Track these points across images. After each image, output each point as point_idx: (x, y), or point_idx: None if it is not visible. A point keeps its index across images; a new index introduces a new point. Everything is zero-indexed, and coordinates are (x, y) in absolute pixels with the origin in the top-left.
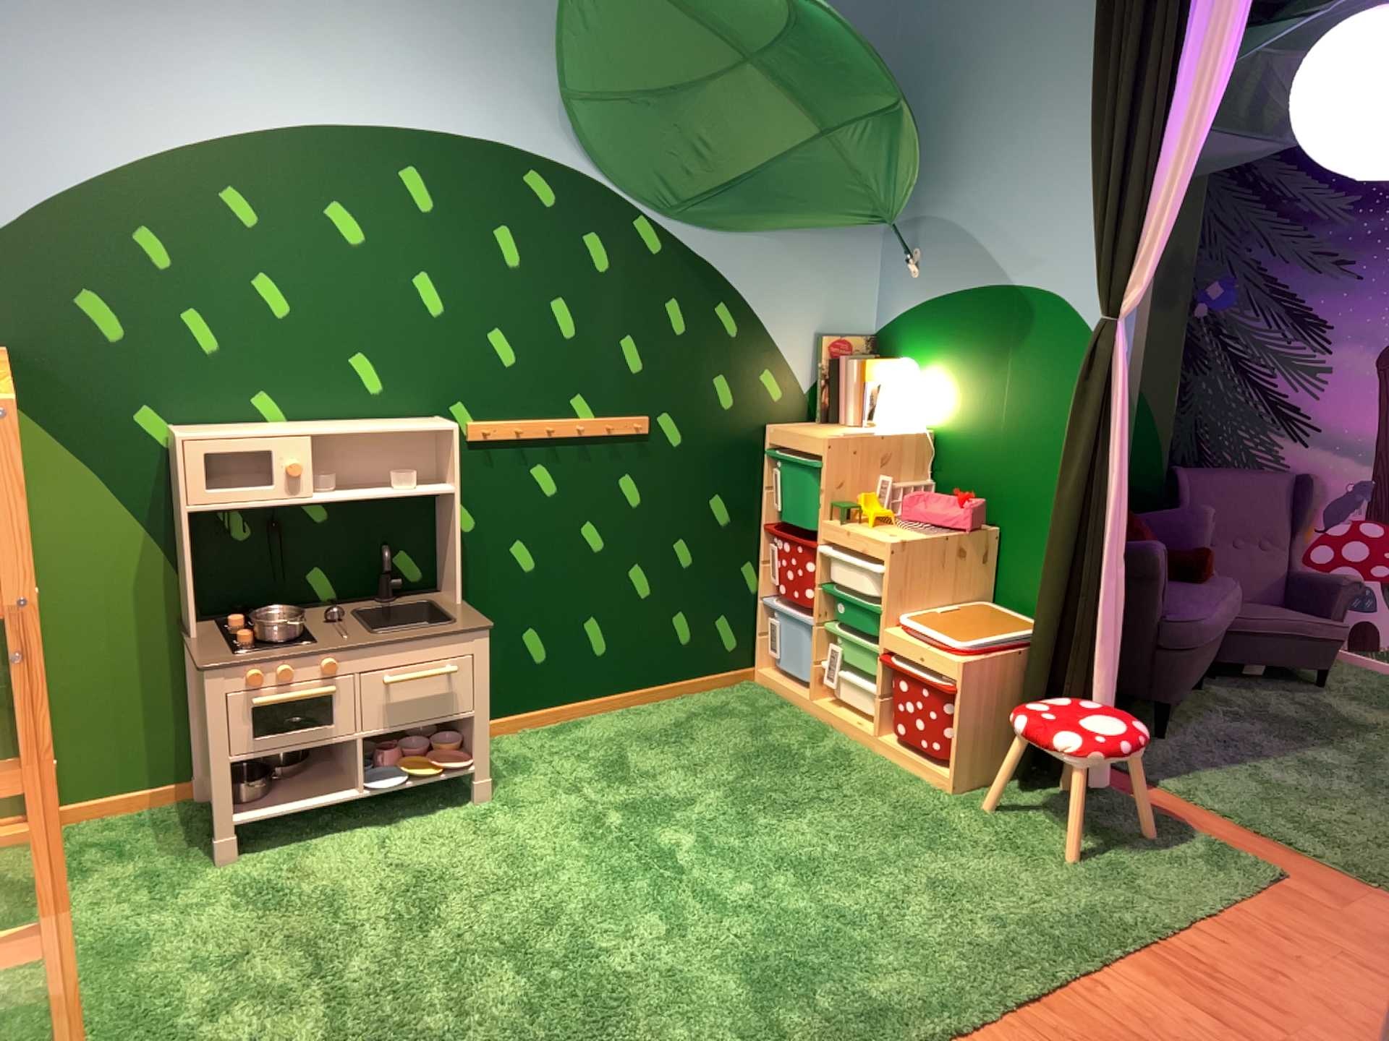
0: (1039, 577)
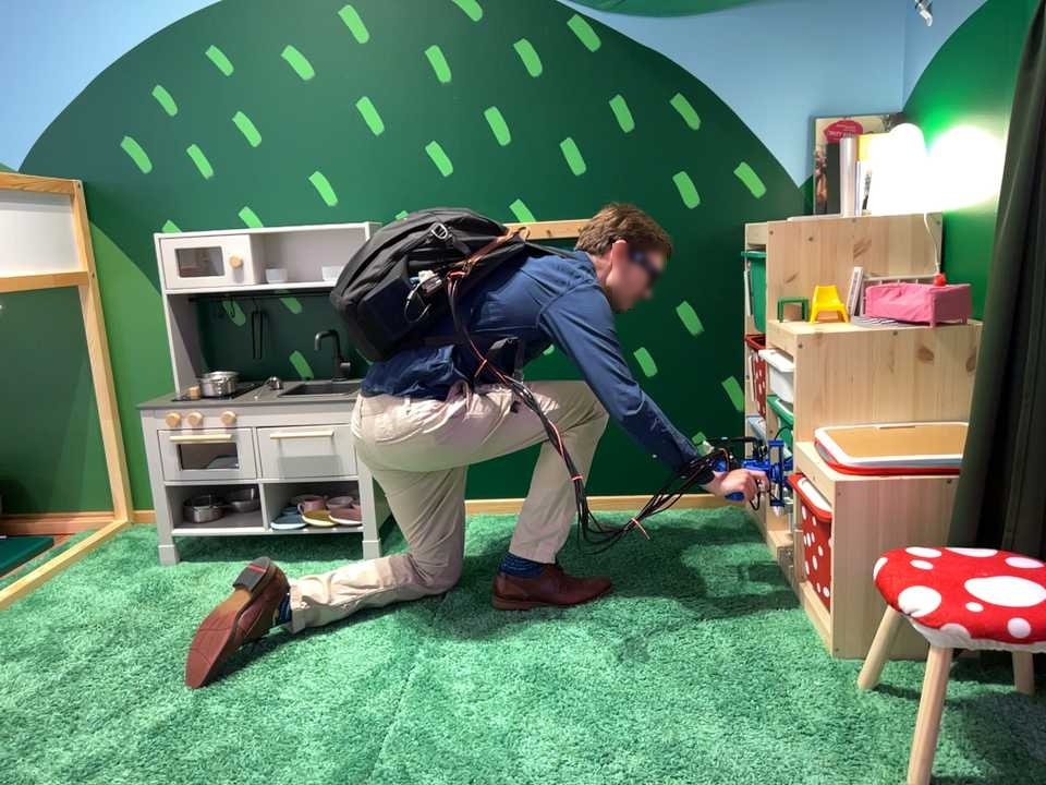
0: (983, 375)
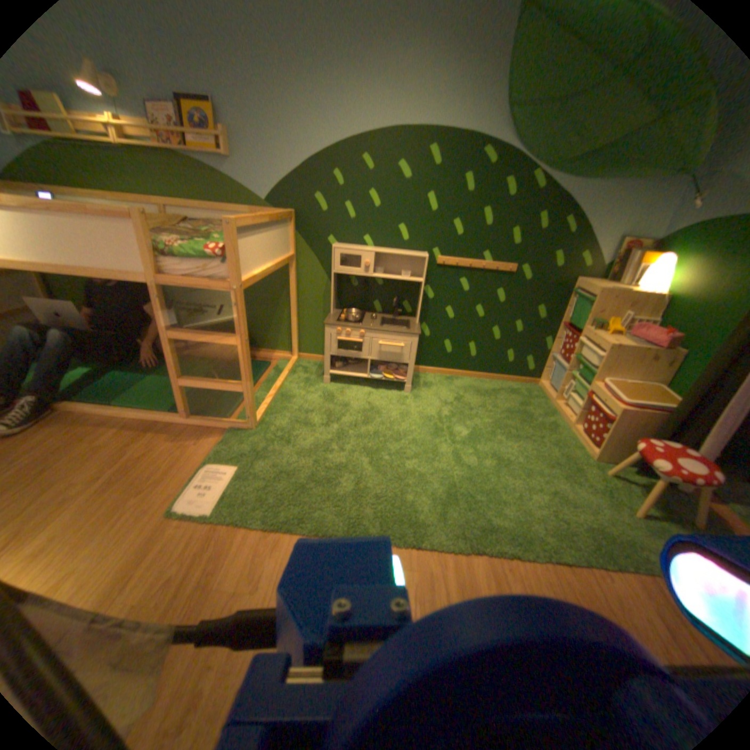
0: (694, 383)
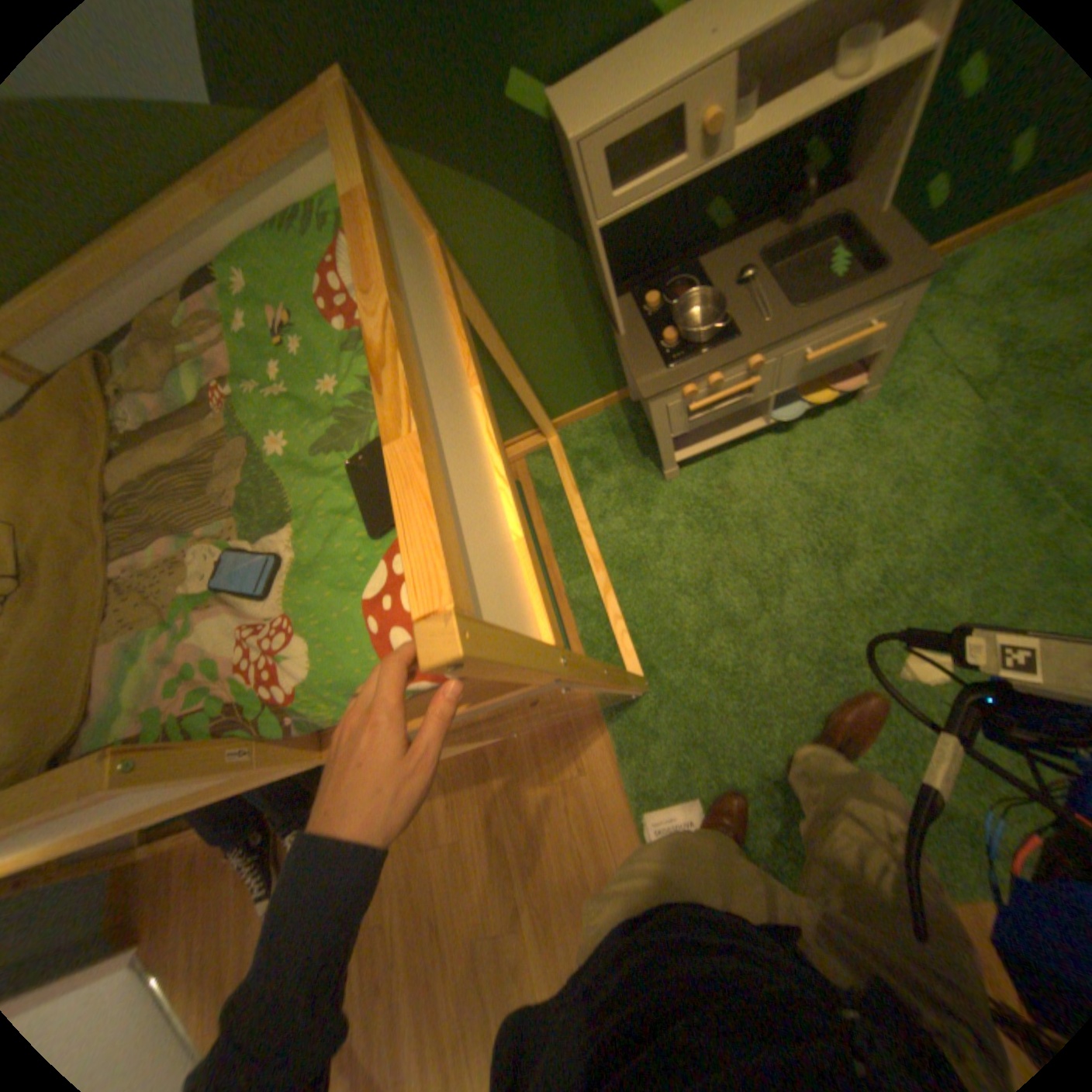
0: None
